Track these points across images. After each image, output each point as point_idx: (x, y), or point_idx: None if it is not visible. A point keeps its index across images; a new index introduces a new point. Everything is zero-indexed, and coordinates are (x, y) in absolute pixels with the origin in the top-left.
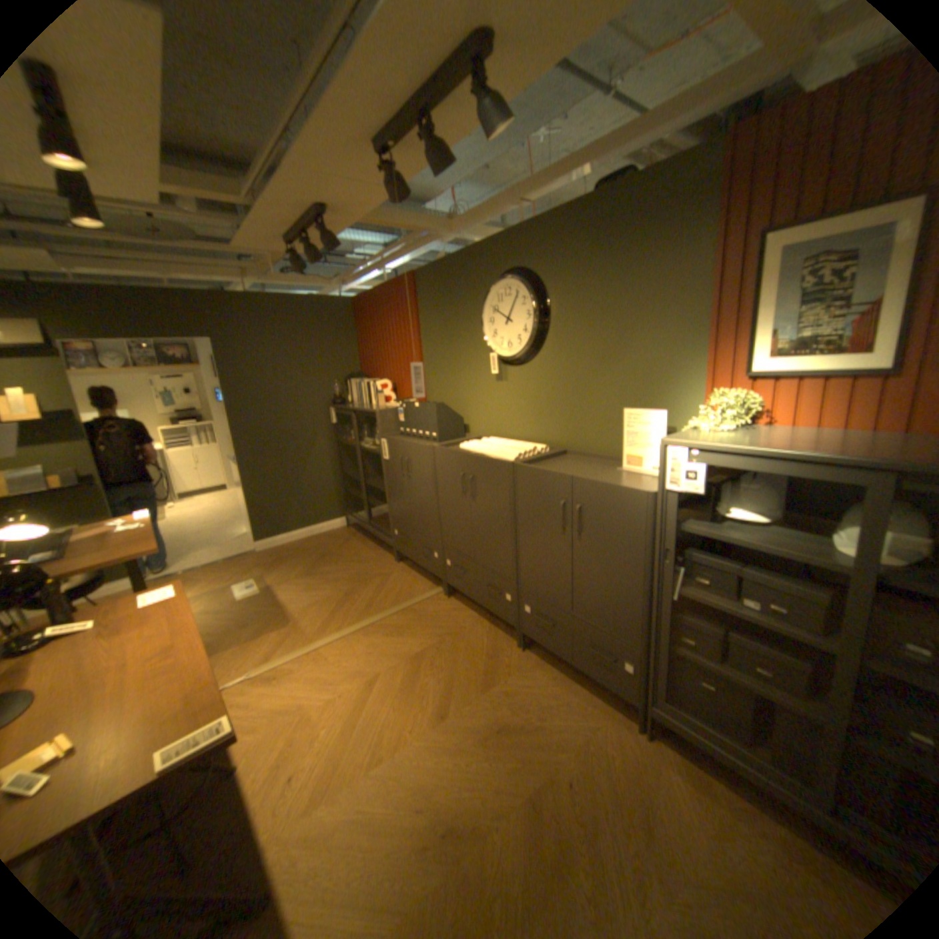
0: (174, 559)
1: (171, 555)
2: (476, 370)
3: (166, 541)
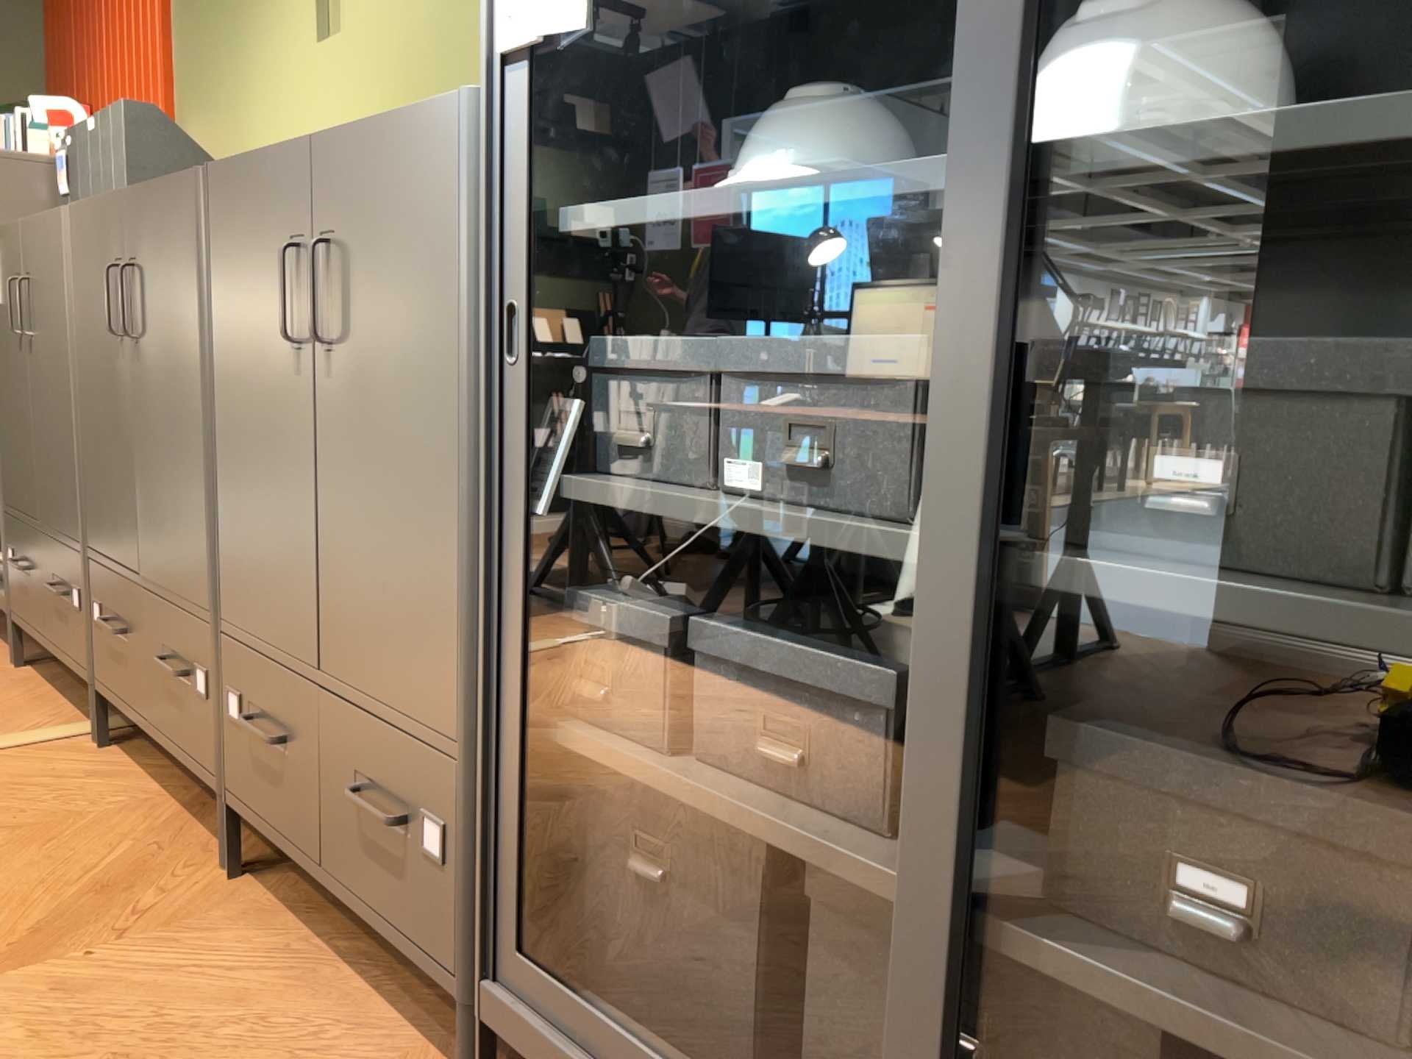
0: None
1: None
2: (278, 25)
3: None
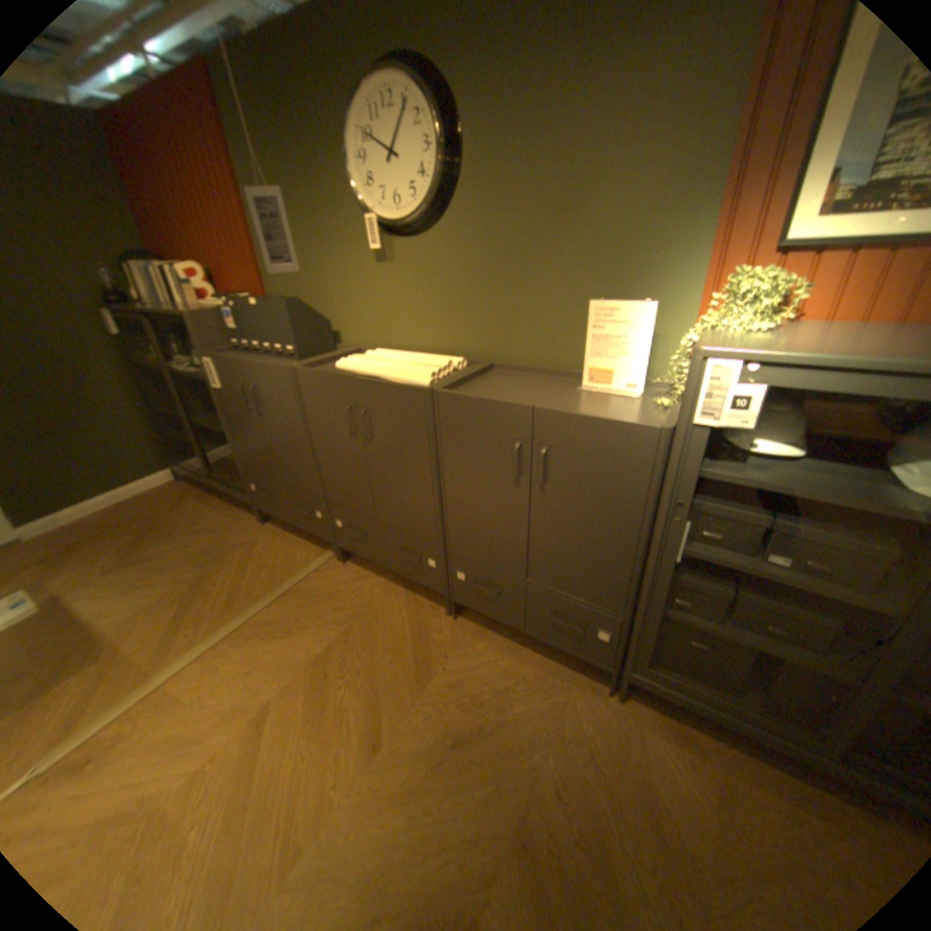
0: None
1: None
2: (342, 245)
3: None
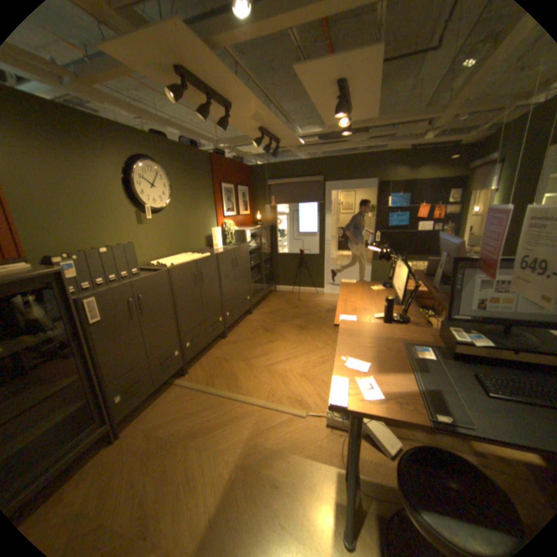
0: None
1: None
2: (118, 217)
3: None
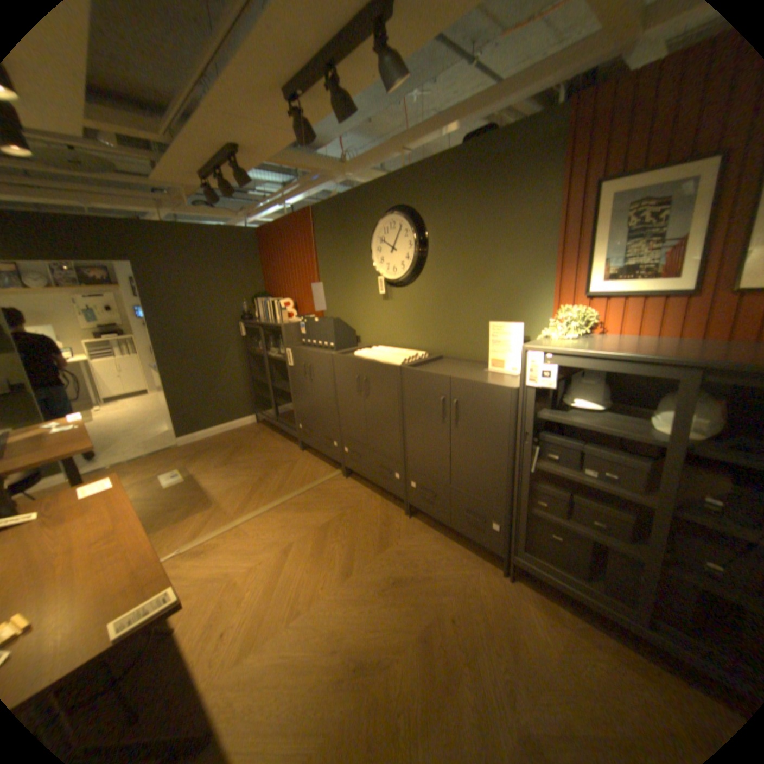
0: (104, 456)
1: (101, 452)
2: (366, 291)
3: (96, 440)
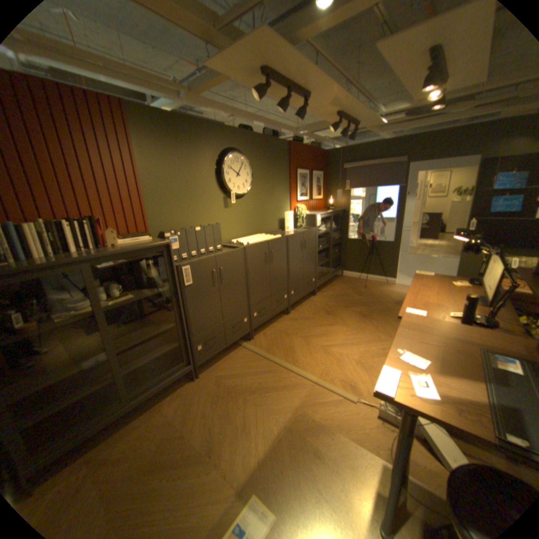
0: None
1: None
2: (210, 202)
3: None
